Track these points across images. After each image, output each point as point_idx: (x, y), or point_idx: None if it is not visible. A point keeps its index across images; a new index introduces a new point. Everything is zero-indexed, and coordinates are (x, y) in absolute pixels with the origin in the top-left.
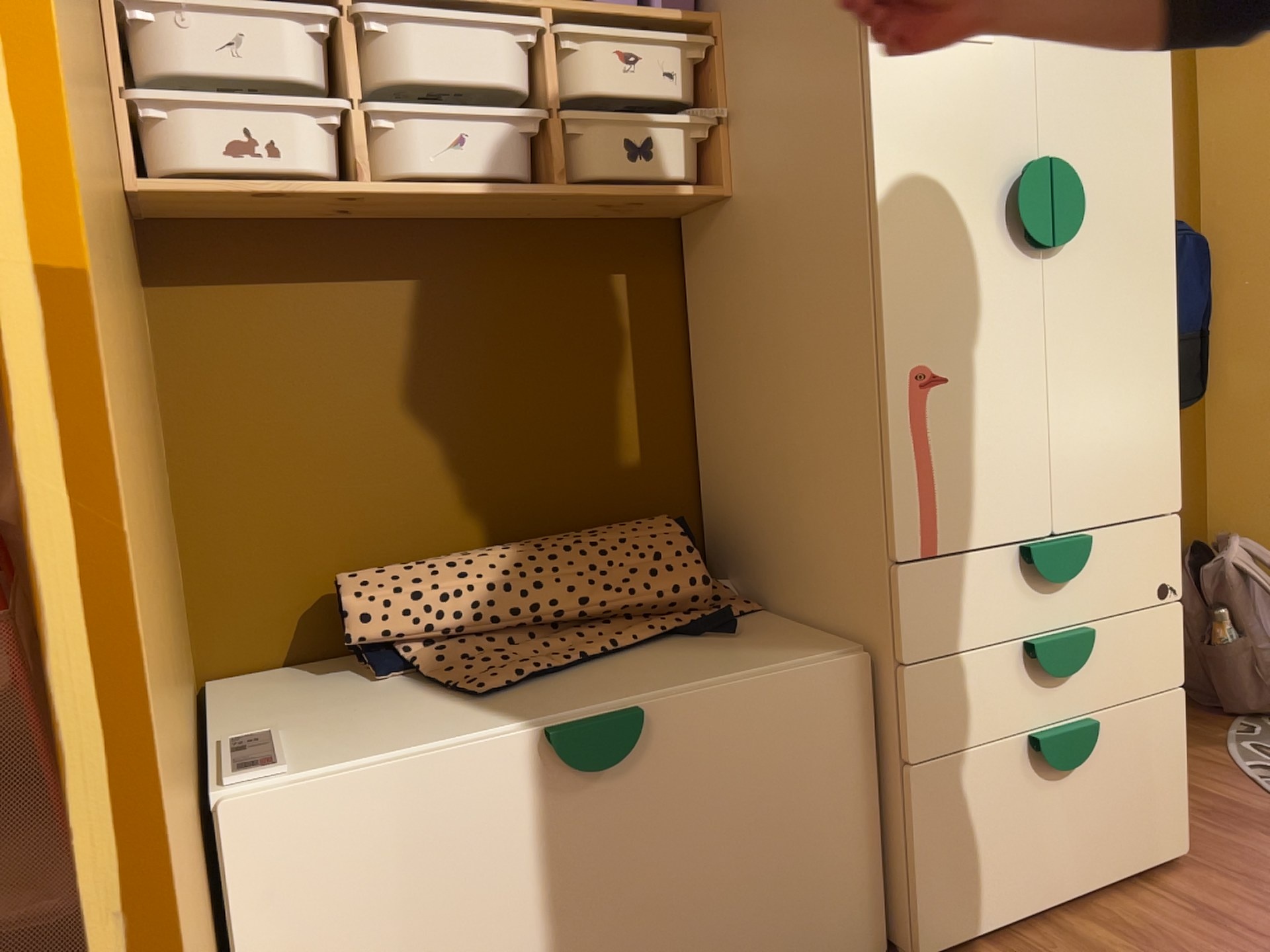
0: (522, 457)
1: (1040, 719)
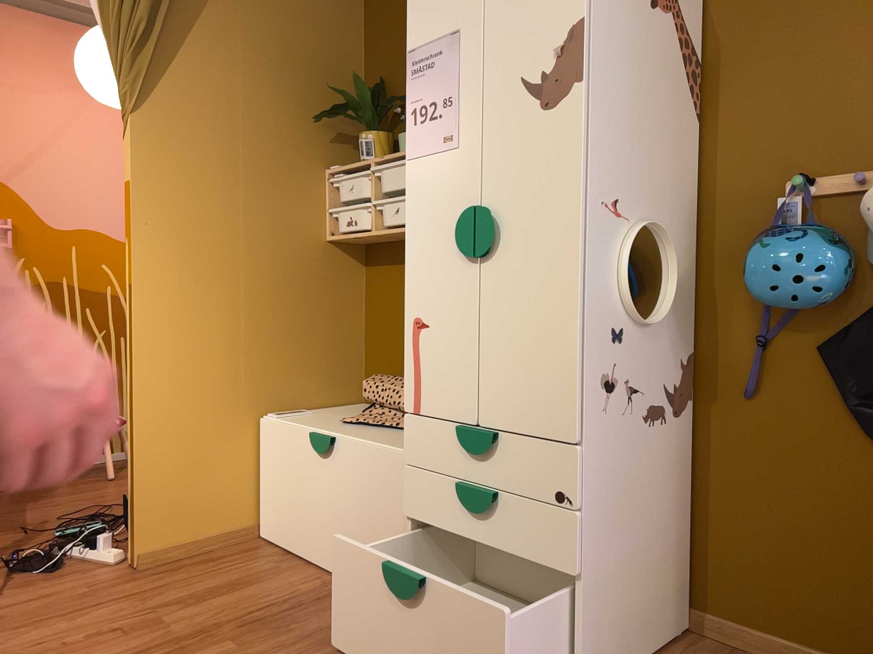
0: None
1: (467, 533)
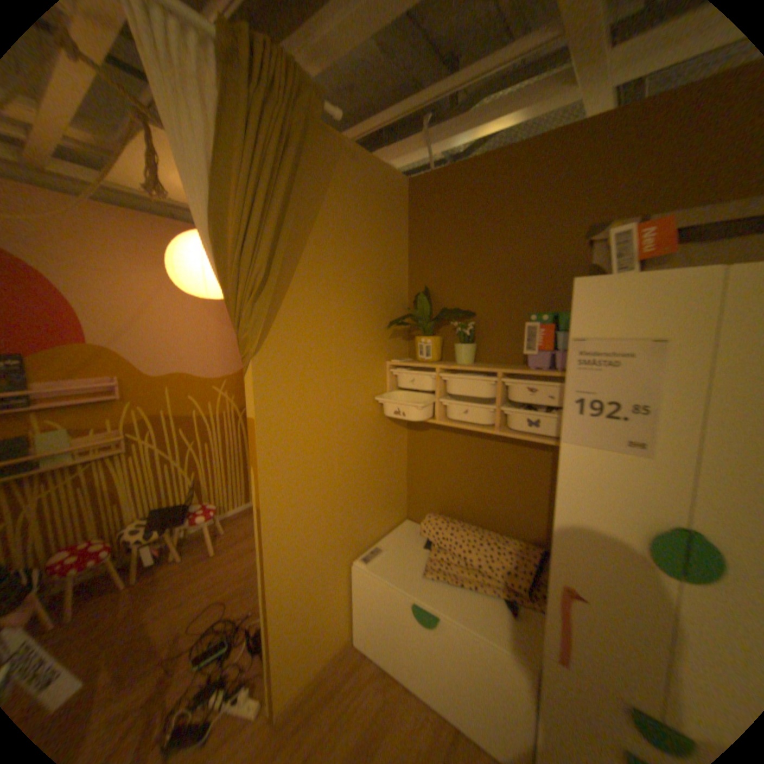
0: (497, 502)
1: None
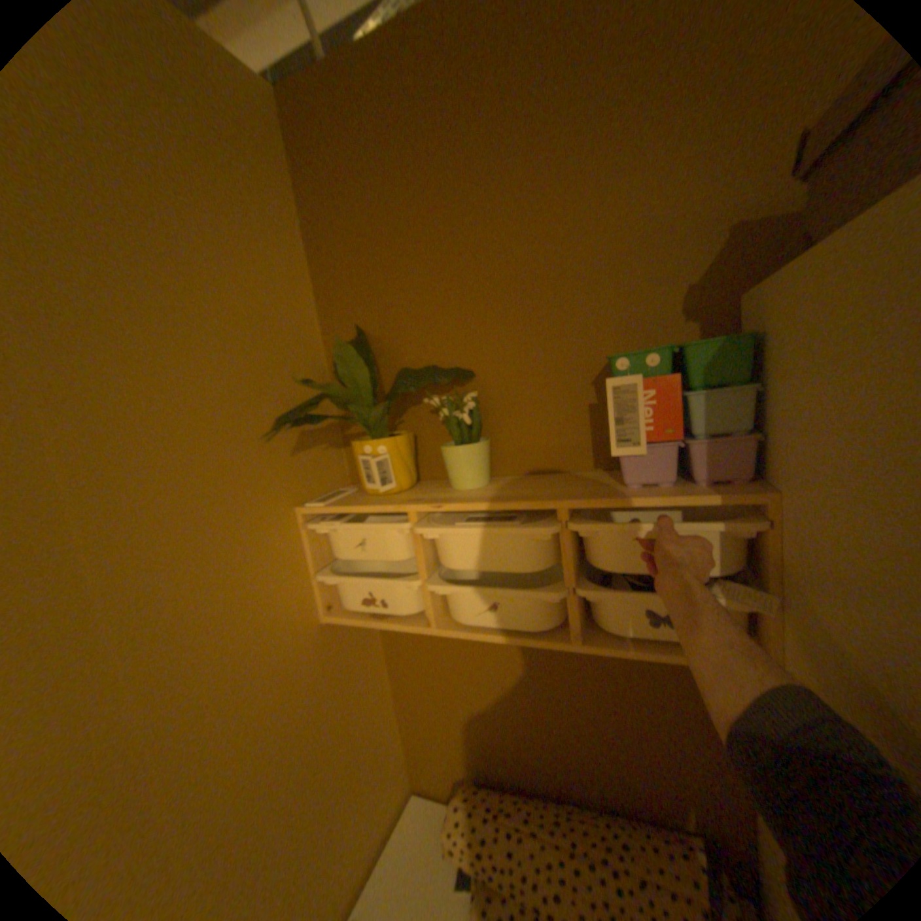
0: (584, 748)
1: None
